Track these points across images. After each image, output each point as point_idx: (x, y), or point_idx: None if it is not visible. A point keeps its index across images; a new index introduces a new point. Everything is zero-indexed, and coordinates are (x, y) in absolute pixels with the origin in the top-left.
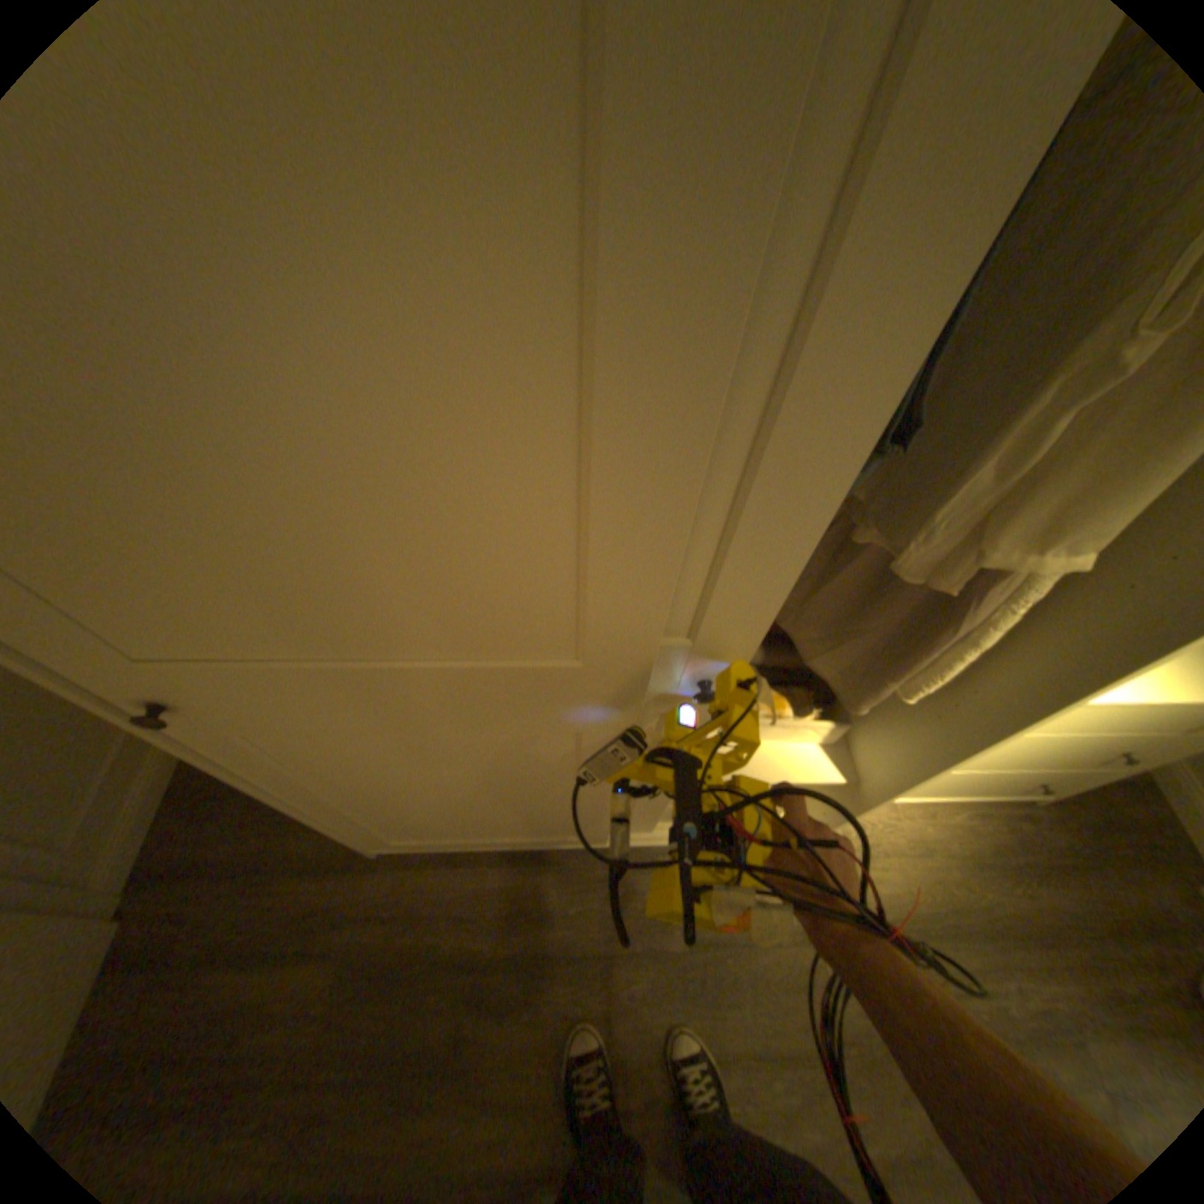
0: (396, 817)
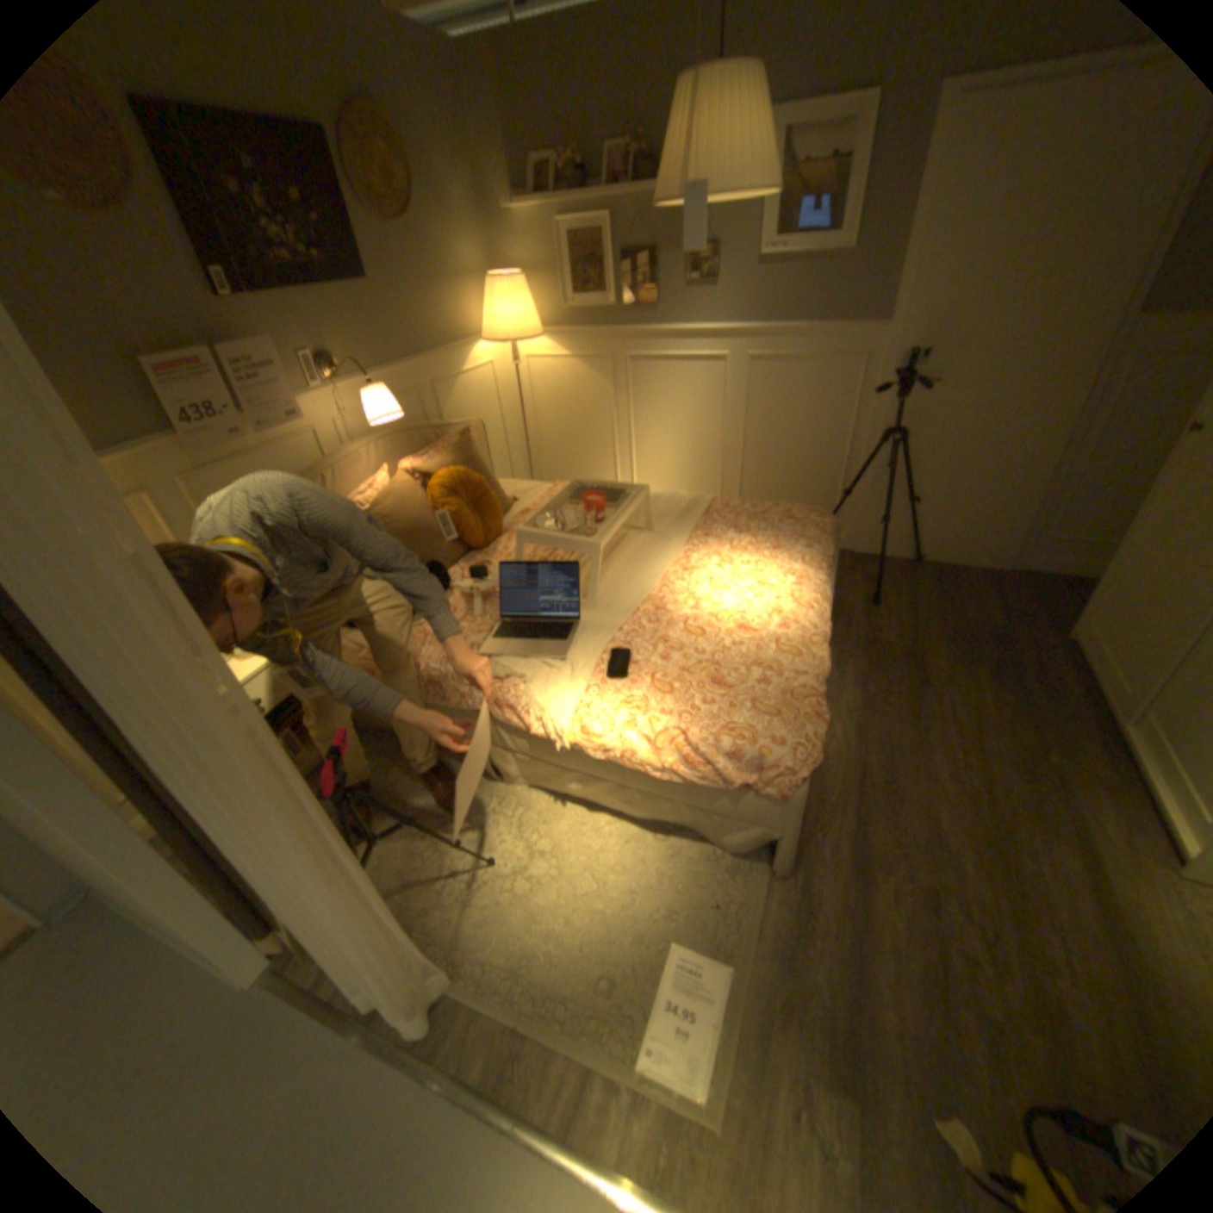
0: (1129, 588)
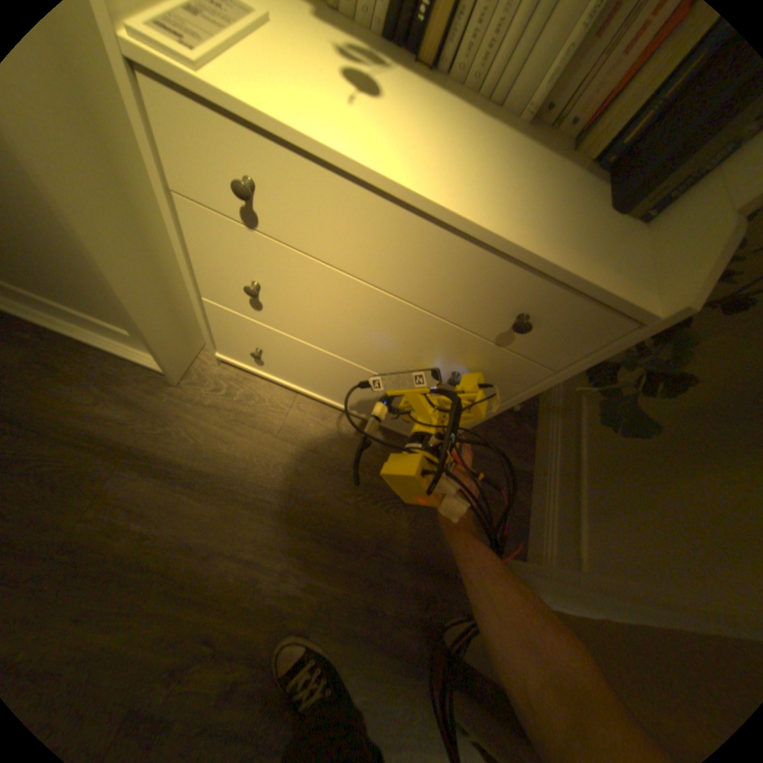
0: None
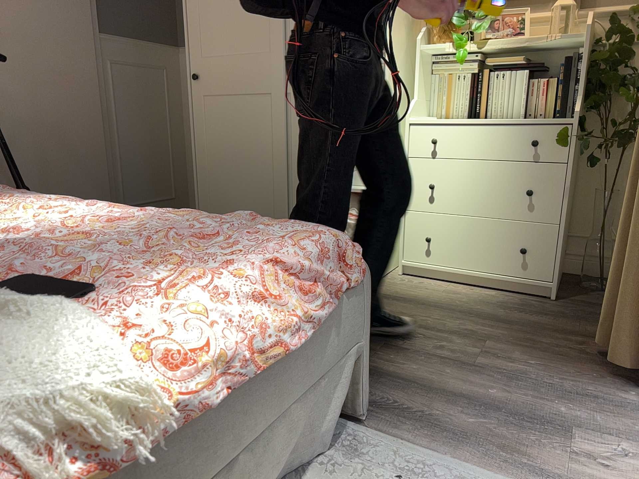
0: (219, 186)
